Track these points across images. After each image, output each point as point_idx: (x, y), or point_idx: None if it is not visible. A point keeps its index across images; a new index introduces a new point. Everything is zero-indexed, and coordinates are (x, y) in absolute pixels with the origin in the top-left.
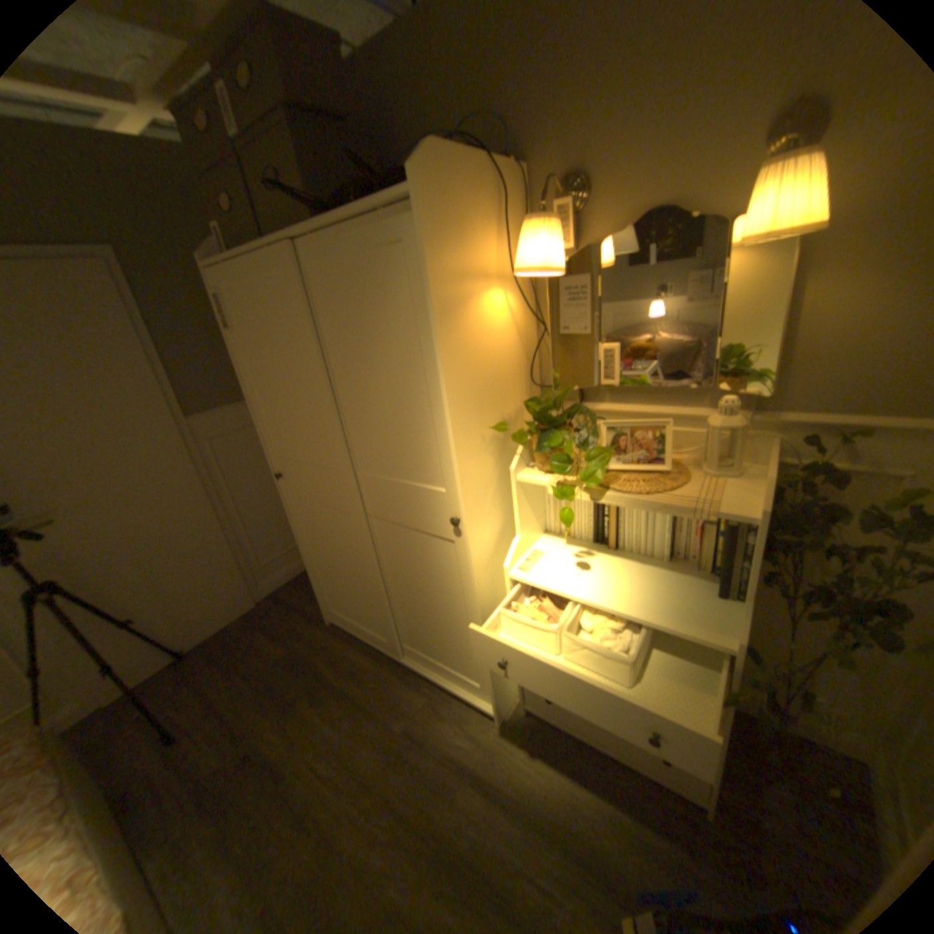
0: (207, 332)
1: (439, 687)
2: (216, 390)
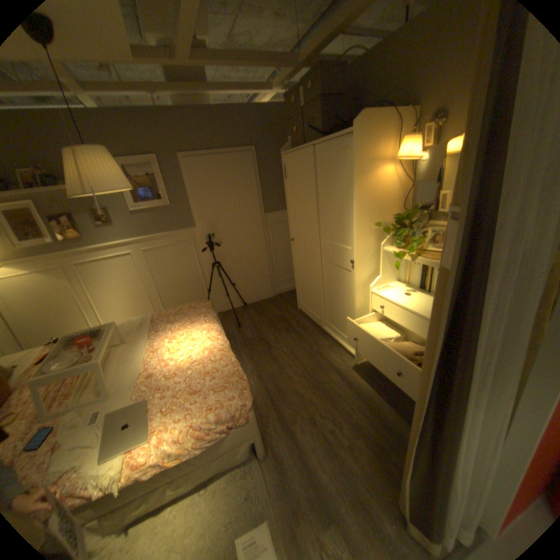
0: (278, 180)
1: (336, 340)
2: (277, 204)
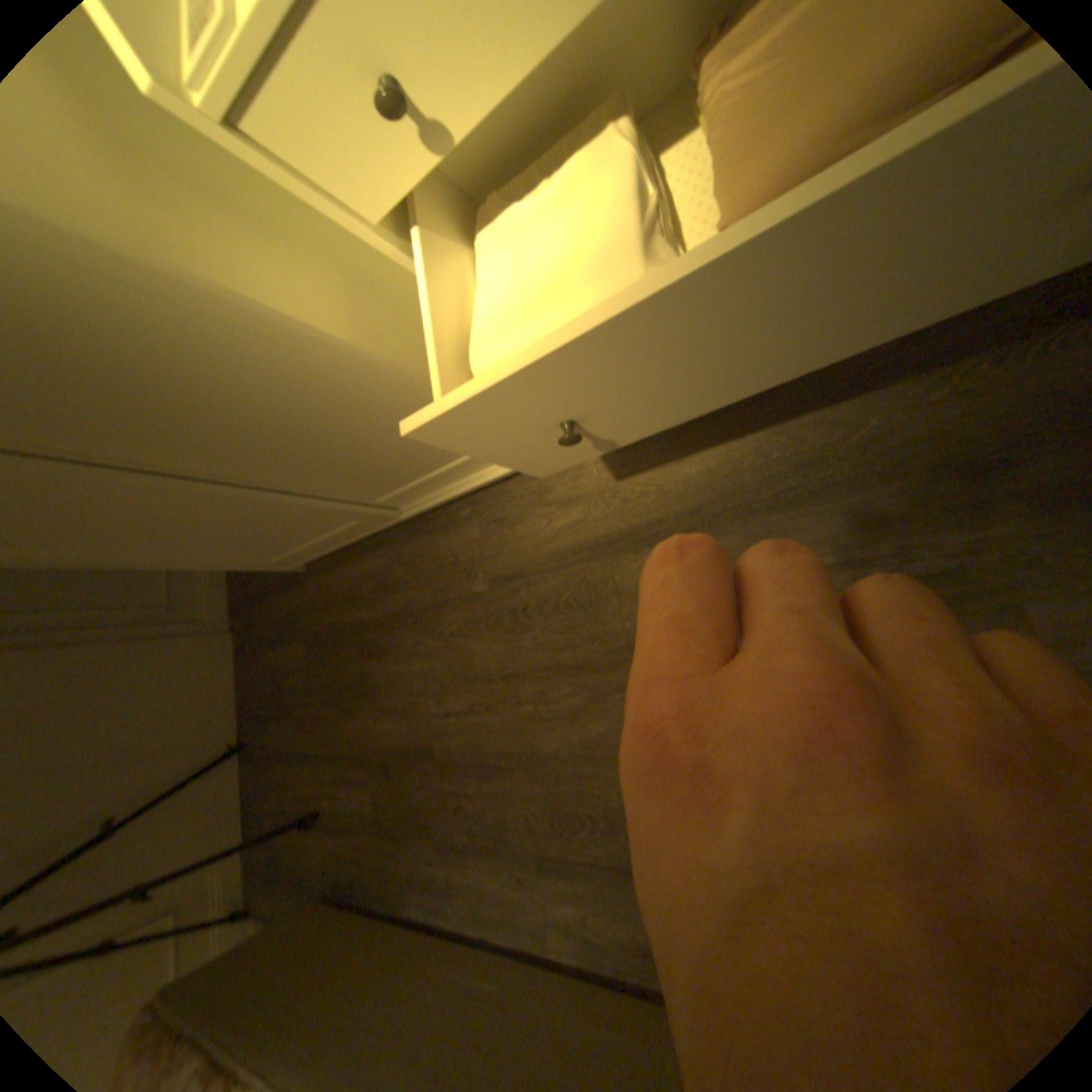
0: None
1: (476, 490)
2: None
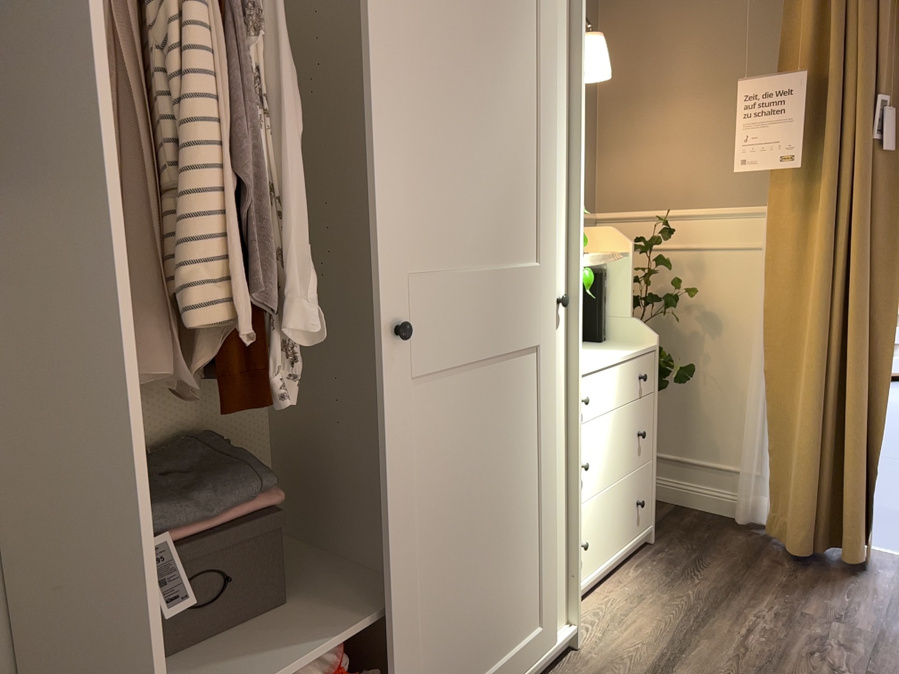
0: None
1: None
2: None
